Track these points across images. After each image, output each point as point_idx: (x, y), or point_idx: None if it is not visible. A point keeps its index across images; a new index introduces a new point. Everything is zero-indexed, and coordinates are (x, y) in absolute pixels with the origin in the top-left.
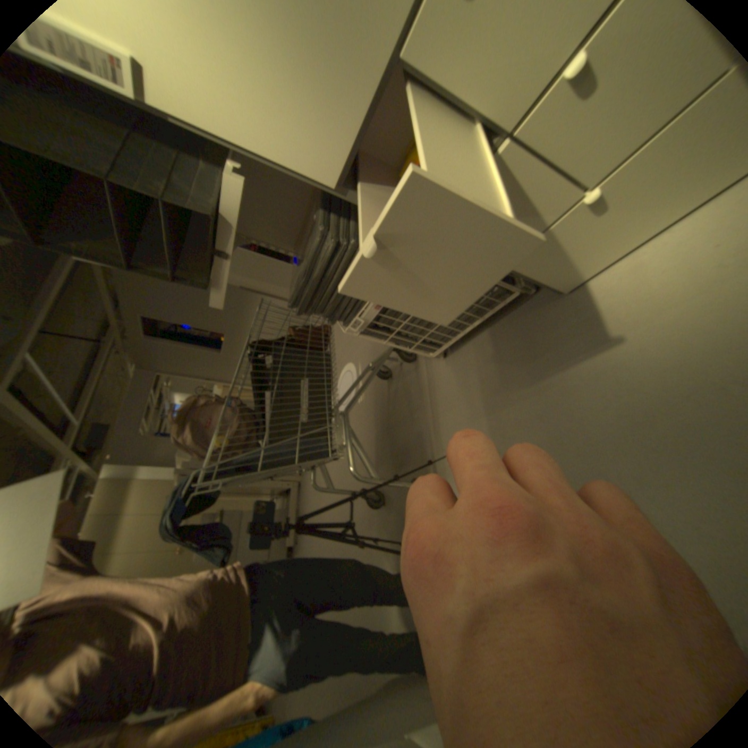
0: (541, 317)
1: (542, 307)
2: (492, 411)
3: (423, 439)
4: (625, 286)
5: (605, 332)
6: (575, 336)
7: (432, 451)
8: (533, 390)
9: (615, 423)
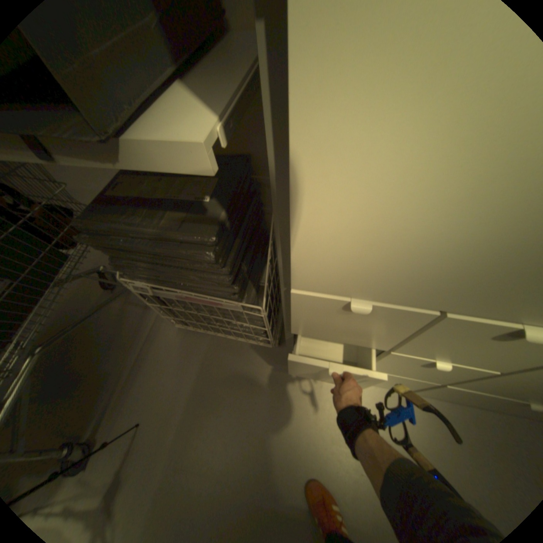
0: (266, 363)
1: (271, 356)
2: (189, 407)
3: (102, 380)
4: (319, 390)
5: (294, 411)
6: (278, 398)
7: (104, 400)
8: (230, 415)
9: (267, 484)
